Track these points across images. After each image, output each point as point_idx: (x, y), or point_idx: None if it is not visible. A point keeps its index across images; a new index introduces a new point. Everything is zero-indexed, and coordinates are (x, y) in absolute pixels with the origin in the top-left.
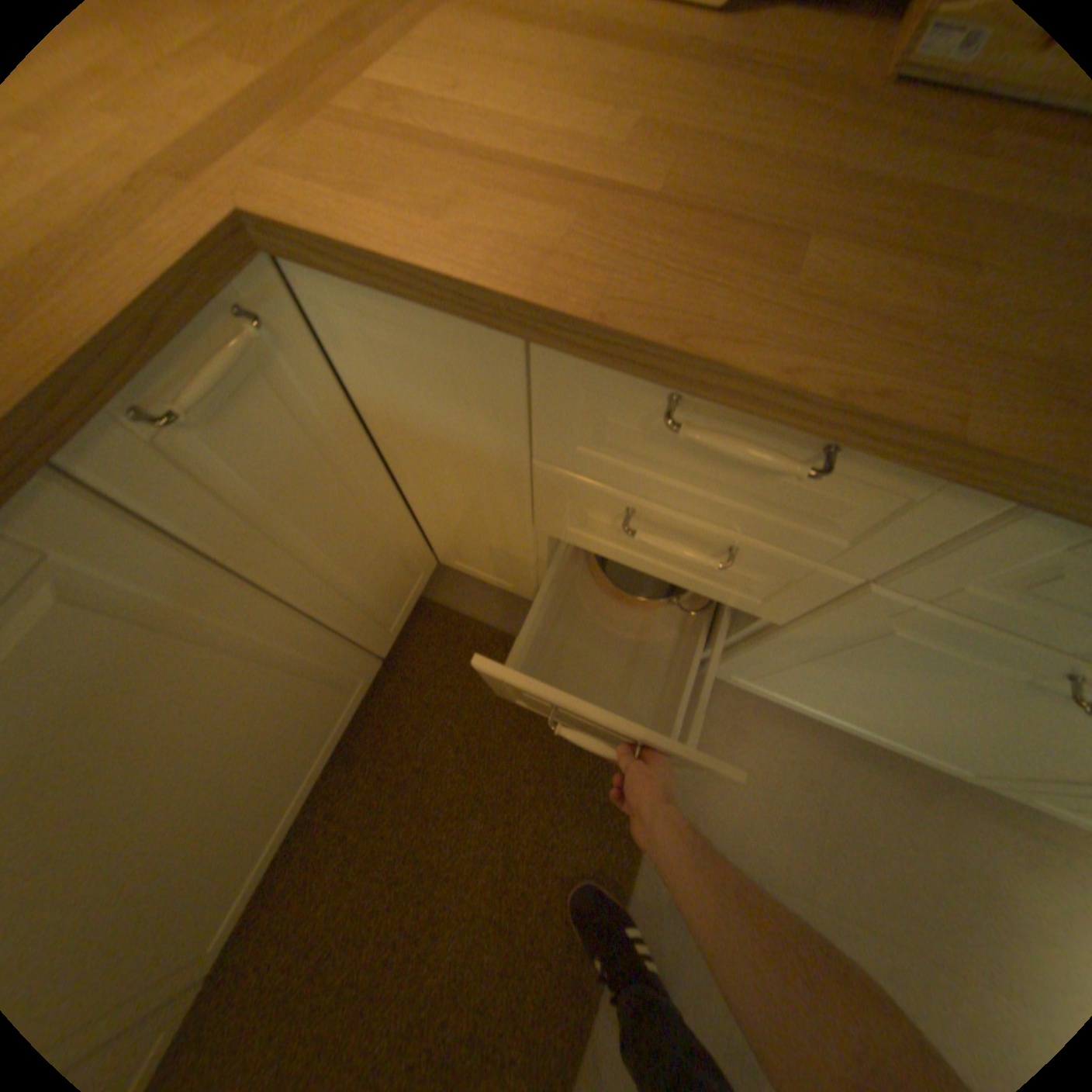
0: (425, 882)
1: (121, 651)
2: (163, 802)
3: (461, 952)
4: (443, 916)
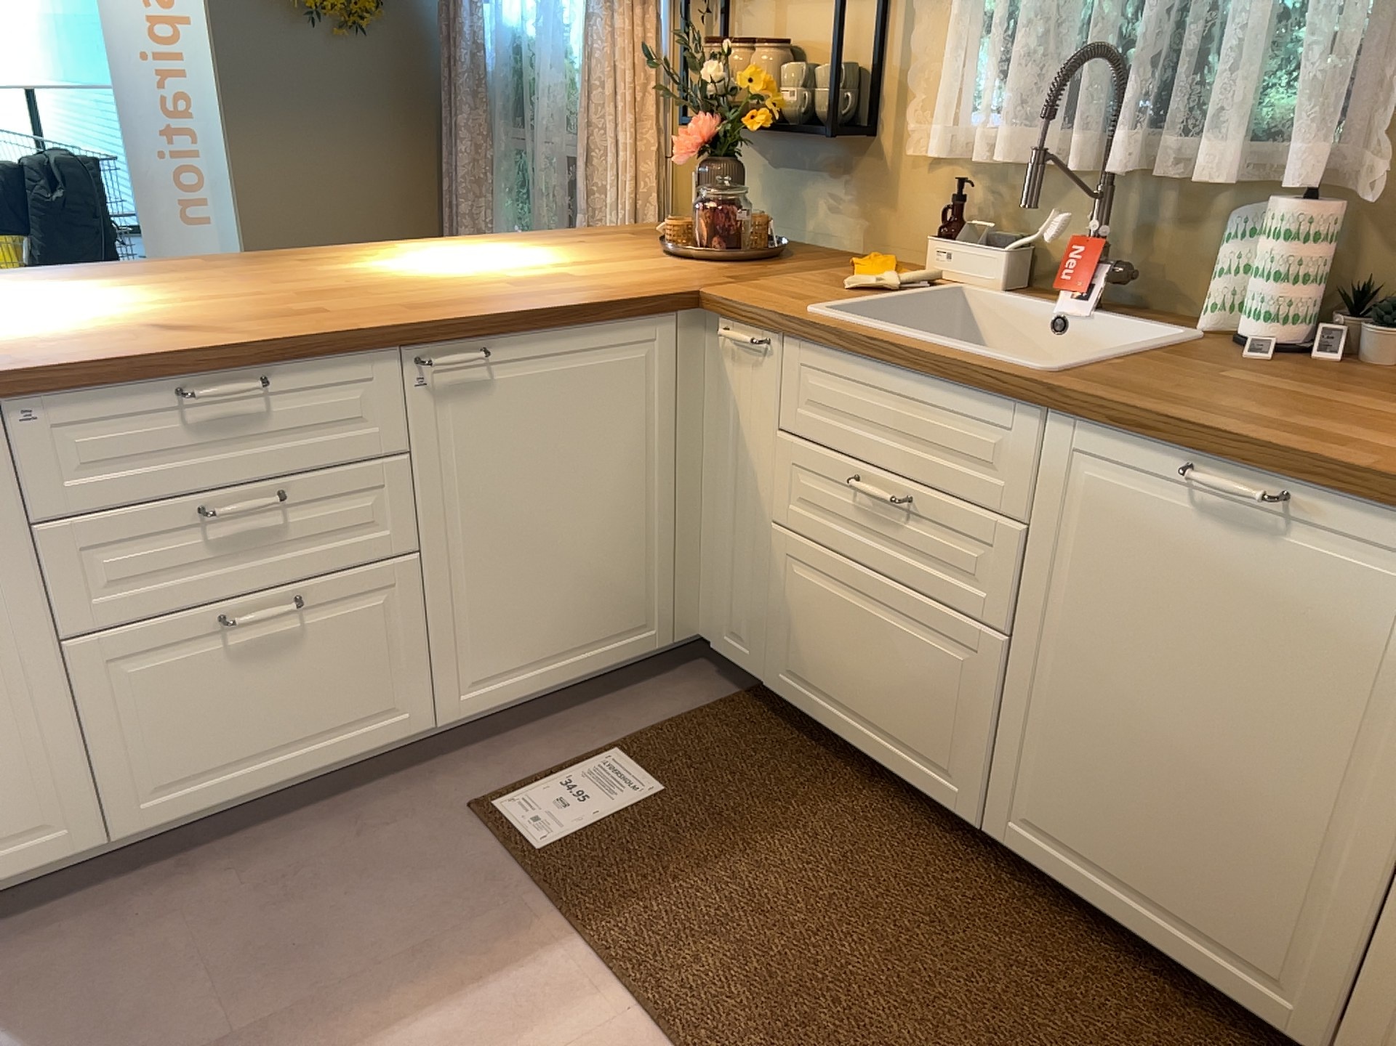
0: (986, 1037)
1: (1364, 638)
2: (1209, 717)
3: (895, 1043)
4: (941, 1040)
